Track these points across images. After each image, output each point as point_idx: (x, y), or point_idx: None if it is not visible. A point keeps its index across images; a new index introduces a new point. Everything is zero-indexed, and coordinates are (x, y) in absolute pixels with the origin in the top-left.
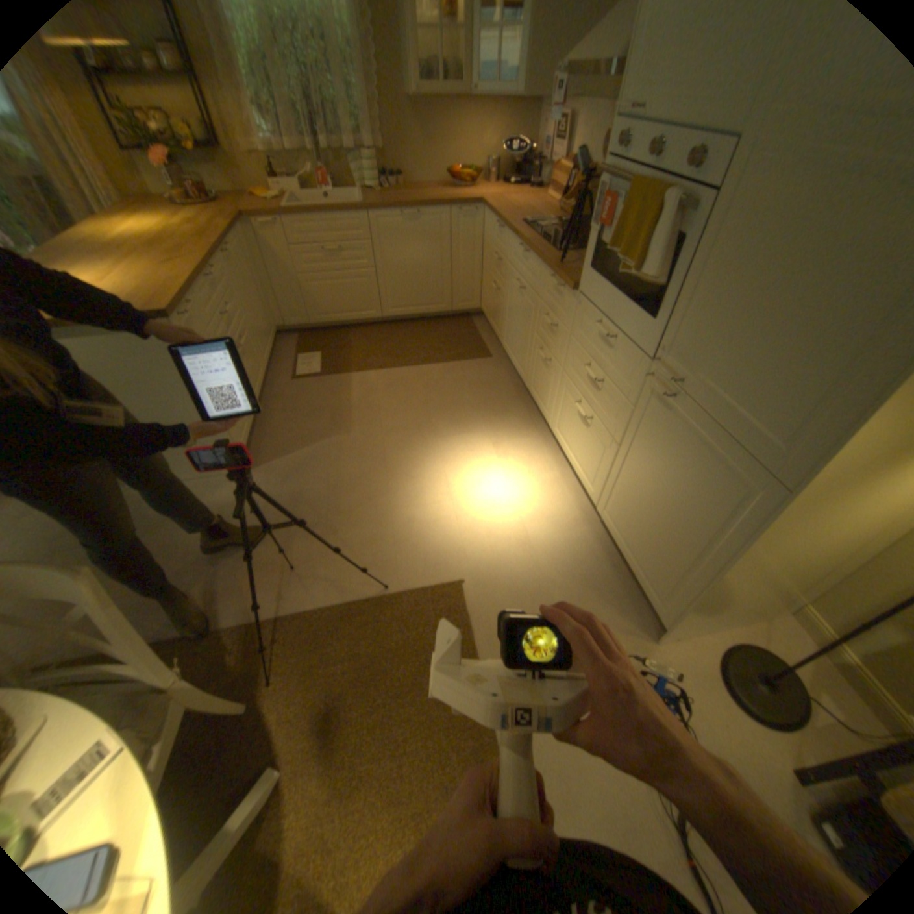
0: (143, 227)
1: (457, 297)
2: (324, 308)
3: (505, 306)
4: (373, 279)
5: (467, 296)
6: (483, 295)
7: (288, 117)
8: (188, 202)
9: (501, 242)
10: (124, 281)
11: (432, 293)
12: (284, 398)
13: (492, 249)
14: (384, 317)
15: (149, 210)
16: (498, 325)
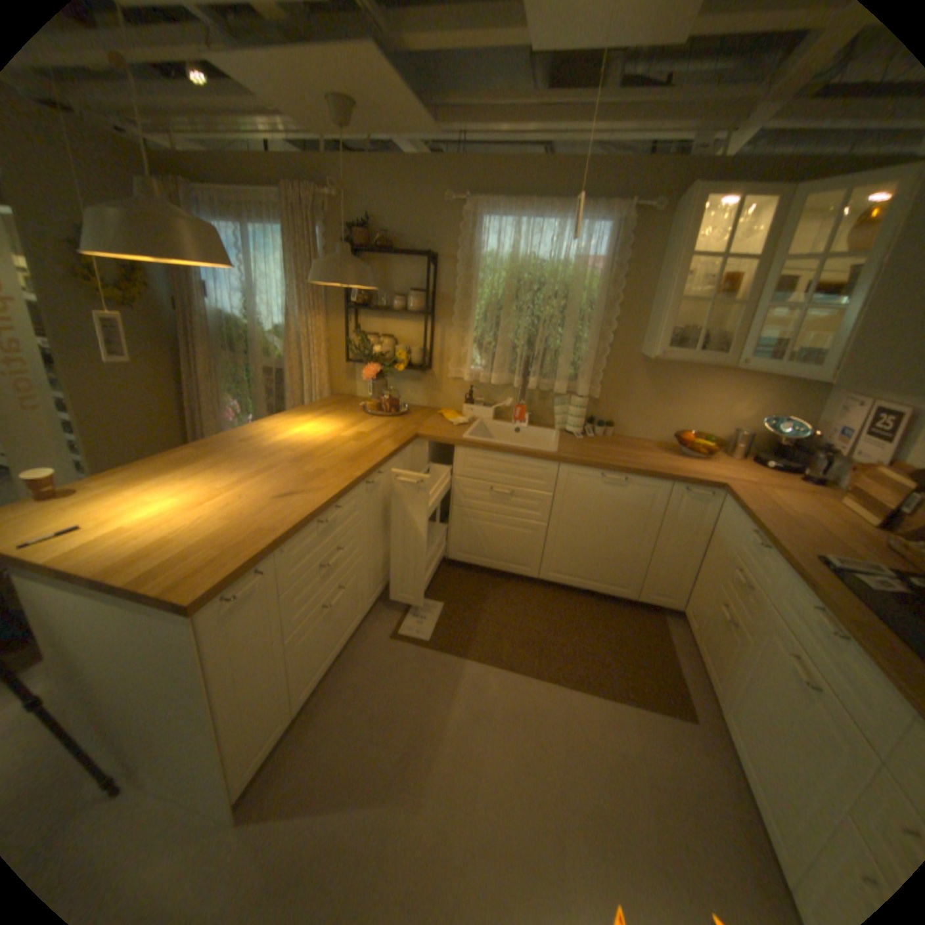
0: (316, 433)
1: (653, 587)
2: (471, 547)
3: (751, 665)
4: (542, 534)
5: (670, 590)
6: (699, 602)
7: (505, 356)
8: (378, 413)
9: (760, 563)
10: (214, 516)
11: (617, 572)
12: (365, 670)
13: (735, 556)
14: (542, 579)
15: (340, 413)
16: (725, 677)
